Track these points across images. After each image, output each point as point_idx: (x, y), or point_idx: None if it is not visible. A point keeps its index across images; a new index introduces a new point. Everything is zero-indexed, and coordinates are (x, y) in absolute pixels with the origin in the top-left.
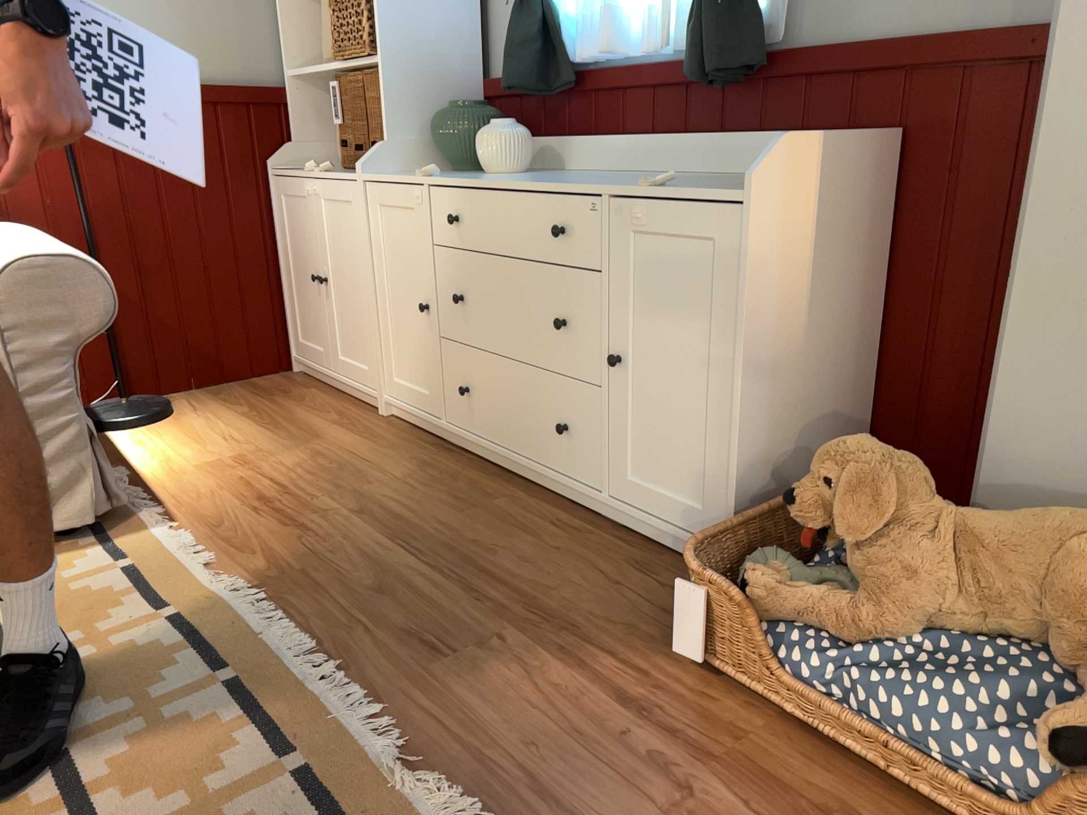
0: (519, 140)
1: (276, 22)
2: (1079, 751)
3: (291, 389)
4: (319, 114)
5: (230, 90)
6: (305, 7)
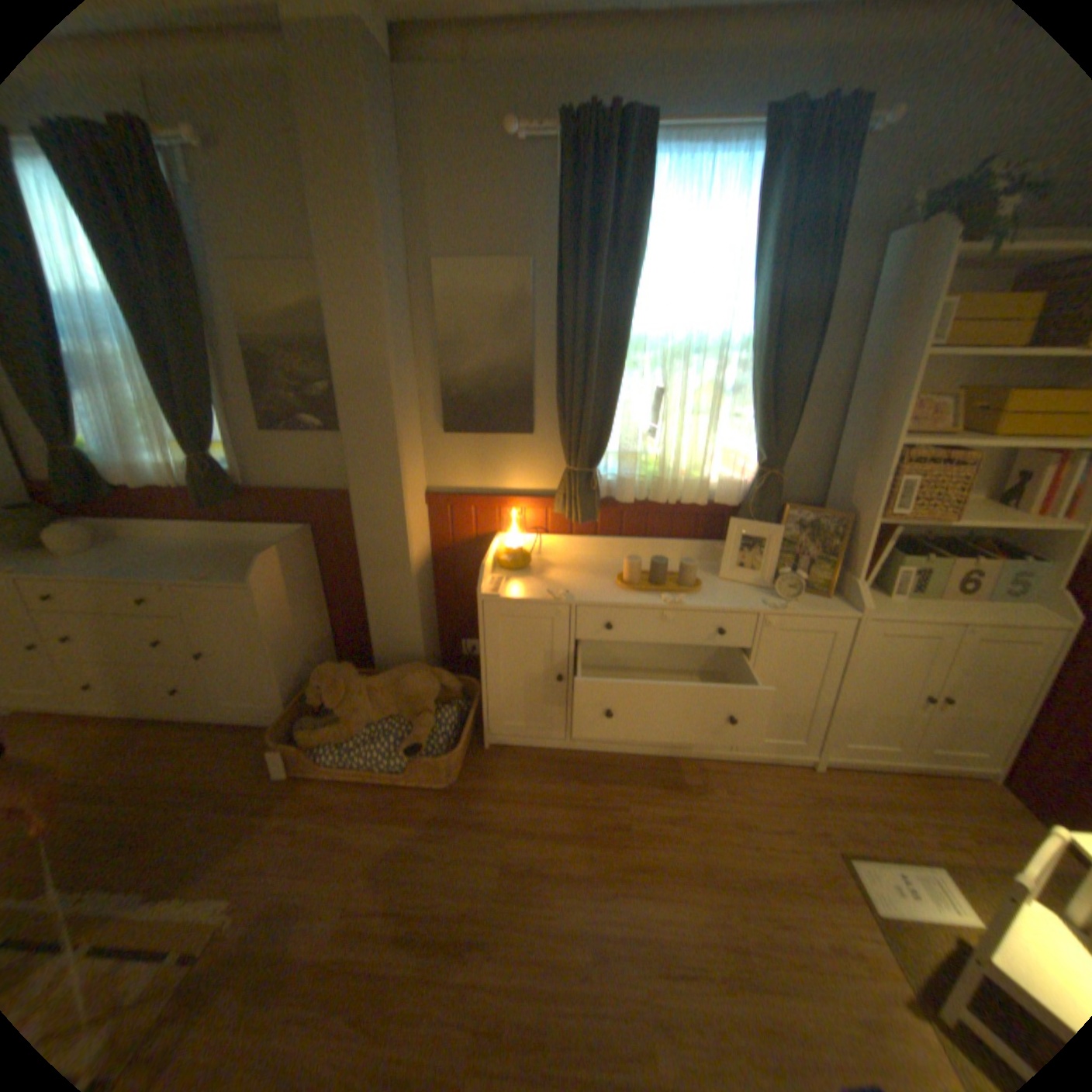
0: (80, 536)
1: None
2: (410, 754)
3: None
4: None
5: None
6: None
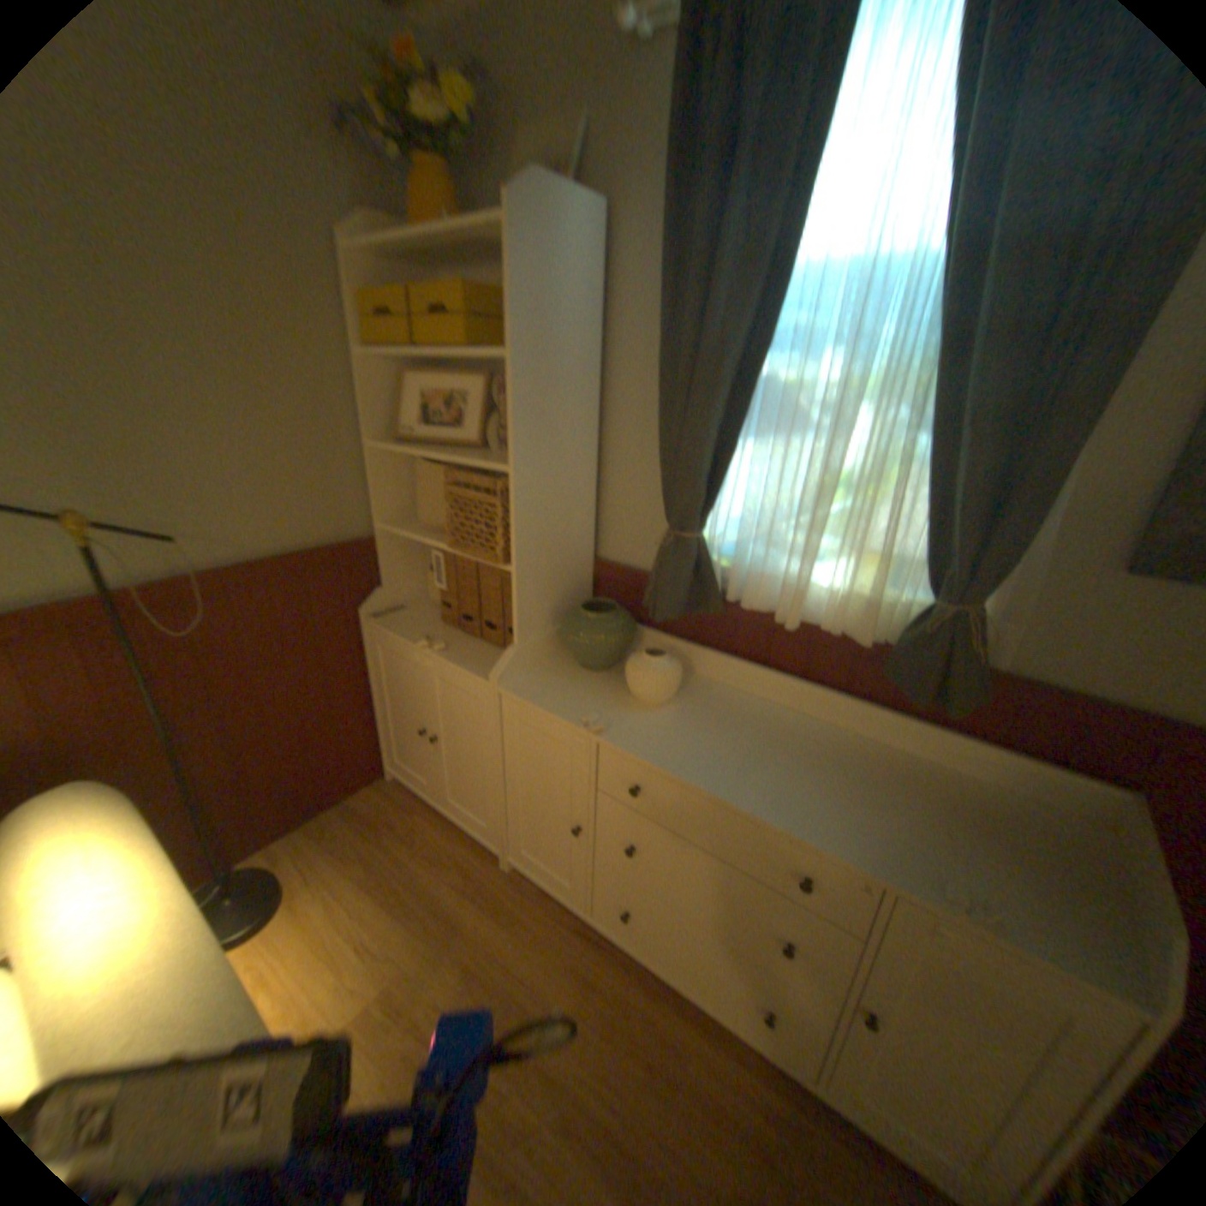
0: (679, 675)
1: (363, 470)
2: None
3: (394, 815)
4: (408, 551)
5: (319, 548)
6: (393, 454)
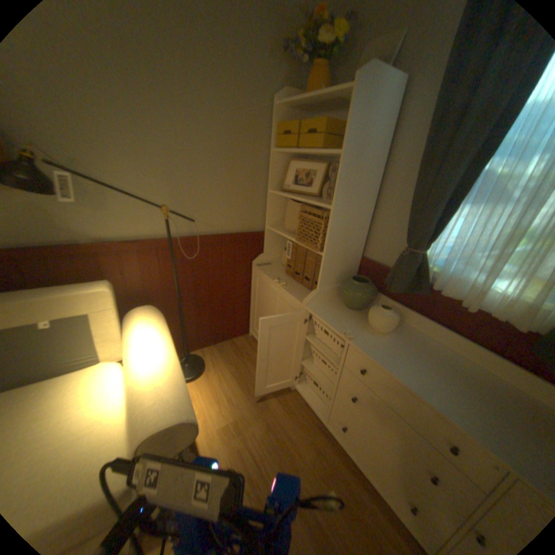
0: (397, 322)
1: (265, 203)
2: None
3: (250, 351)
4: (276, 240)
5: (242, 233)
6: (279, 197)
